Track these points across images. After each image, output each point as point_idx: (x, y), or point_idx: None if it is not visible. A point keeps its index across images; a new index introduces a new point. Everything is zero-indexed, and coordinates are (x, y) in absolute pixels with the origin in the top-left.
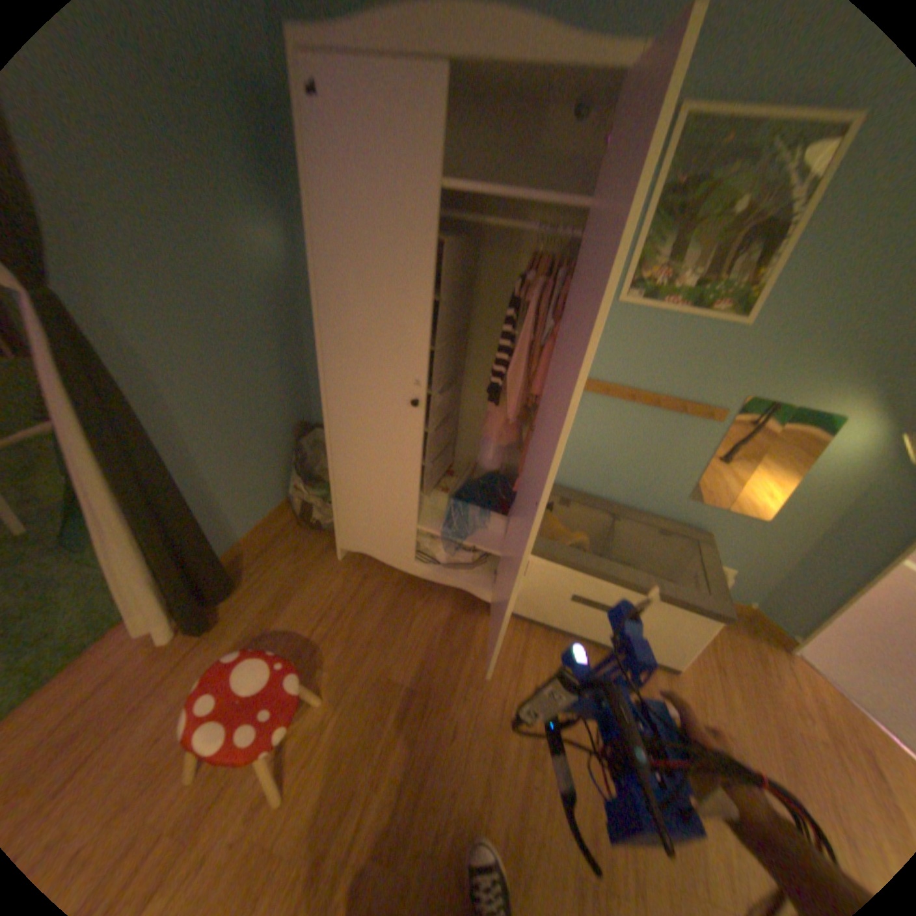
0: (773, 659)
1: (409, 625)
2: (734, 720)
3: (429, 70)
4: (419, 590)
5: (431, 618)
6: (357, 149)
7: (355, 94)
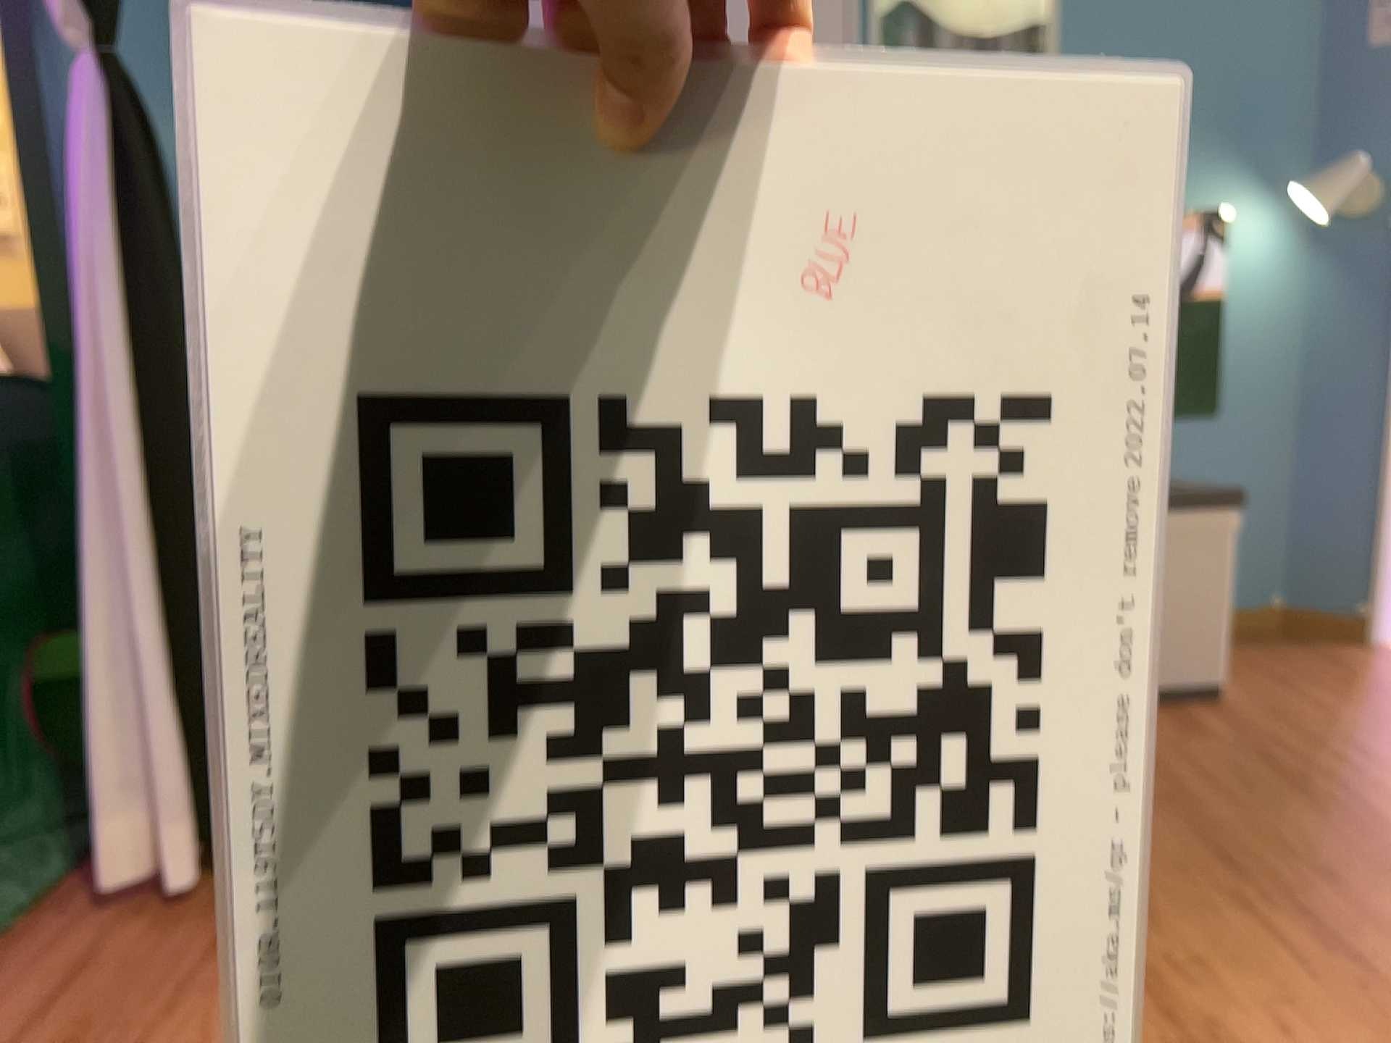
0: (1349, 659)
1: None
2: (1337, 720)
3: None
4: None
5: None
6: None
7: None
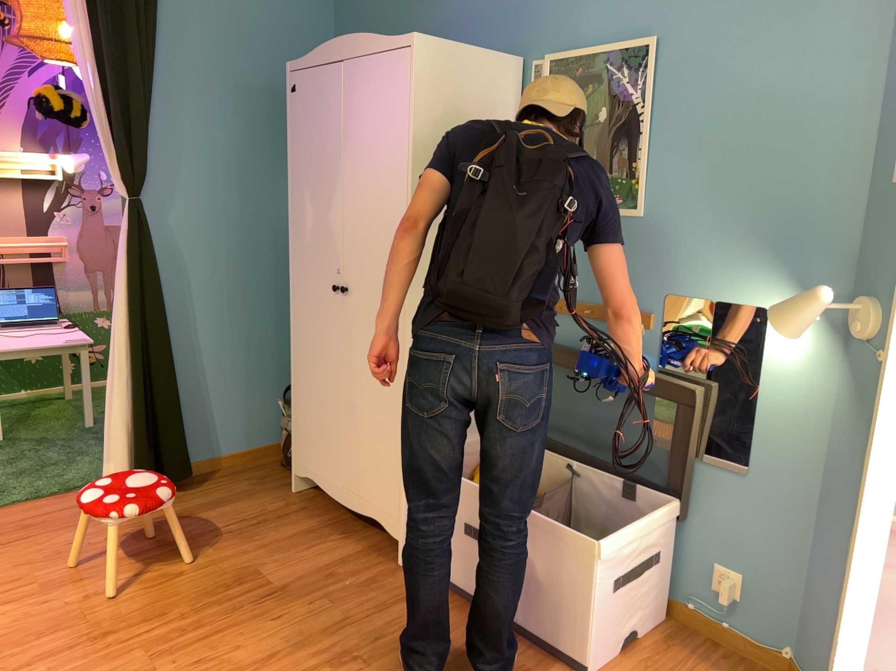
0: None
1: (309, 546)
2: None
3: (335, 70)
4: (345, 529)
5: (335, 548)
6: (309, 116)
7: (309, 89)
